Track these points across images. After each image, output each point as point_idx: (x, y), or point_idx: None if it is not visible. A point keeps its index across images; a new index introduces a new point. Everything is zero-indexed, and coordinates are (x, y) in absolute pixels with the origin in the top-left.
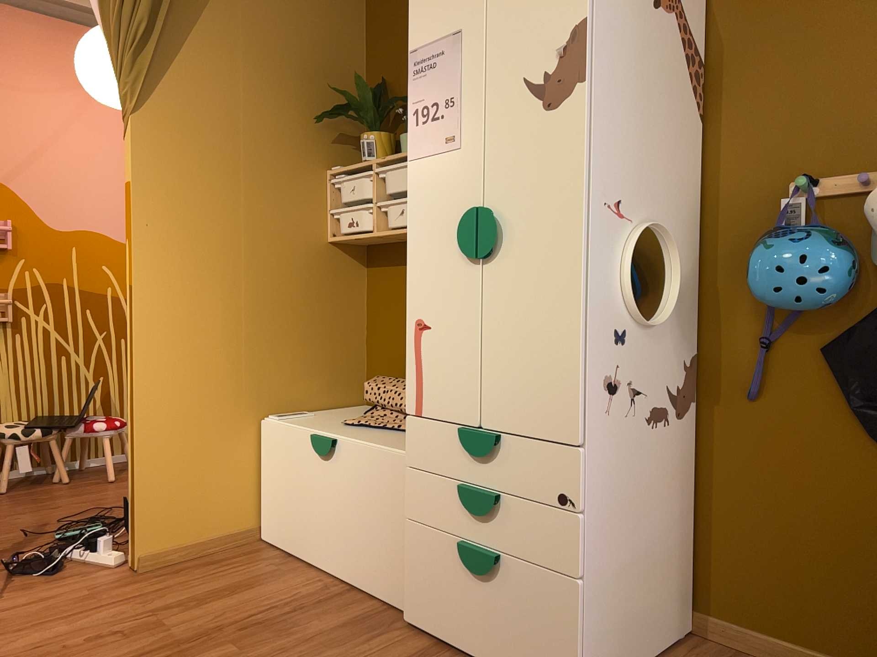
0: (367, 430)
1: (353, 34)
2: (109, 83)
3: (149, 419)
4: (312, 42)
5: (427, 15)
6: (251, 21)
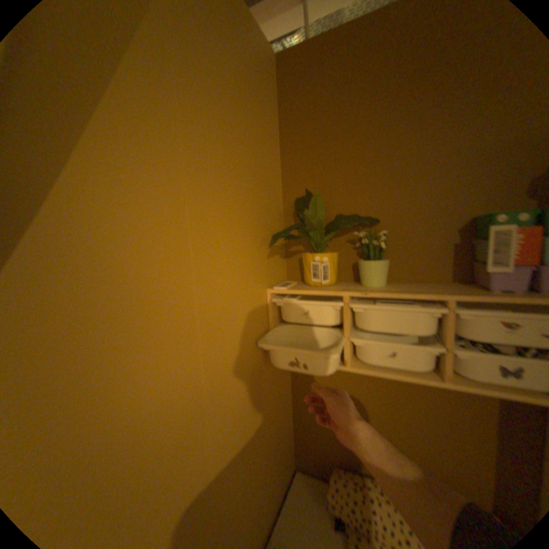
0: None
1: (272, 139)
2: None
3: None
4: (247, 146)
5: None
6: (188, 108)
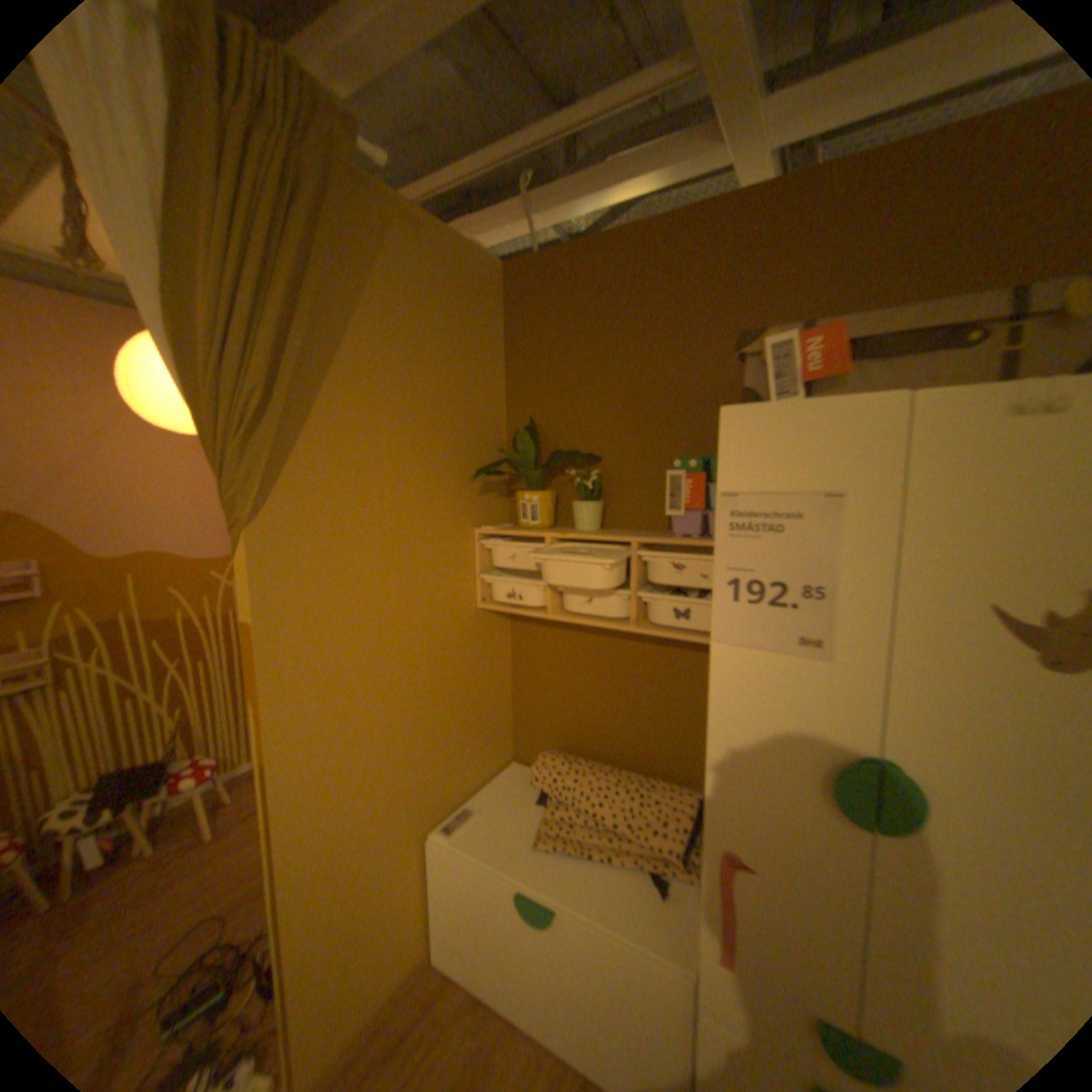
0: (572, 865)
1: (492, 362)
2: (168, 409)
3: (301, 921)
4: (455, 379)
5: (760, 447)
6: (390, 361)
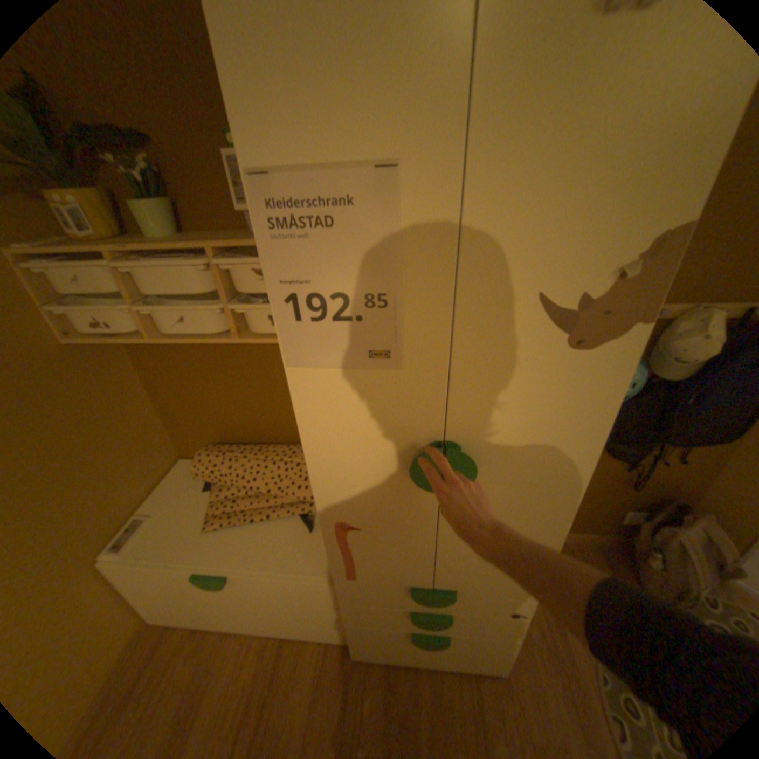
0: (238, 532)
1: None
2: None
3: None
4: None
5: (282, 82)
6: None
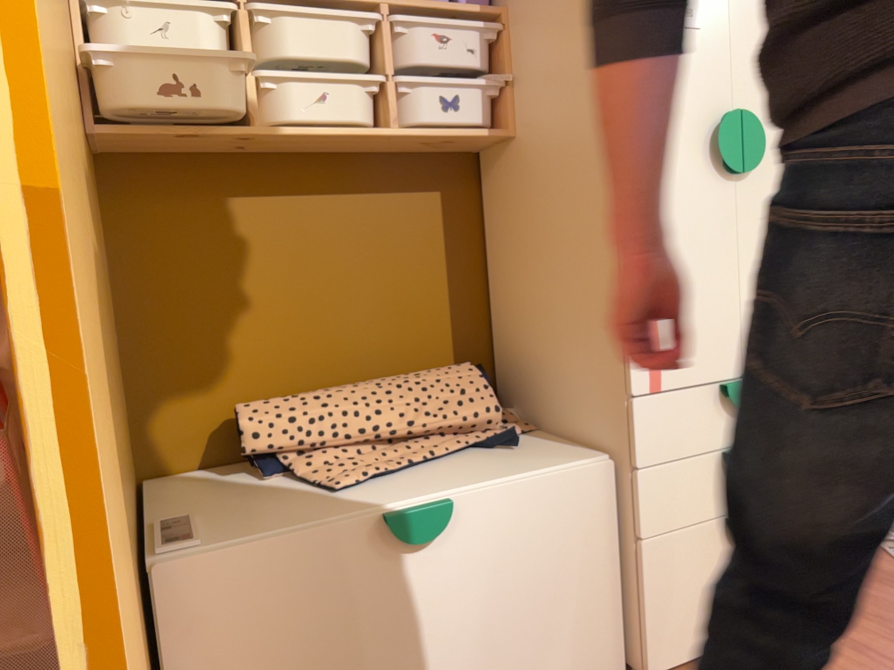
0: (403, 478)
1: None
2: None
3: None
4: None
5: None
6: None
